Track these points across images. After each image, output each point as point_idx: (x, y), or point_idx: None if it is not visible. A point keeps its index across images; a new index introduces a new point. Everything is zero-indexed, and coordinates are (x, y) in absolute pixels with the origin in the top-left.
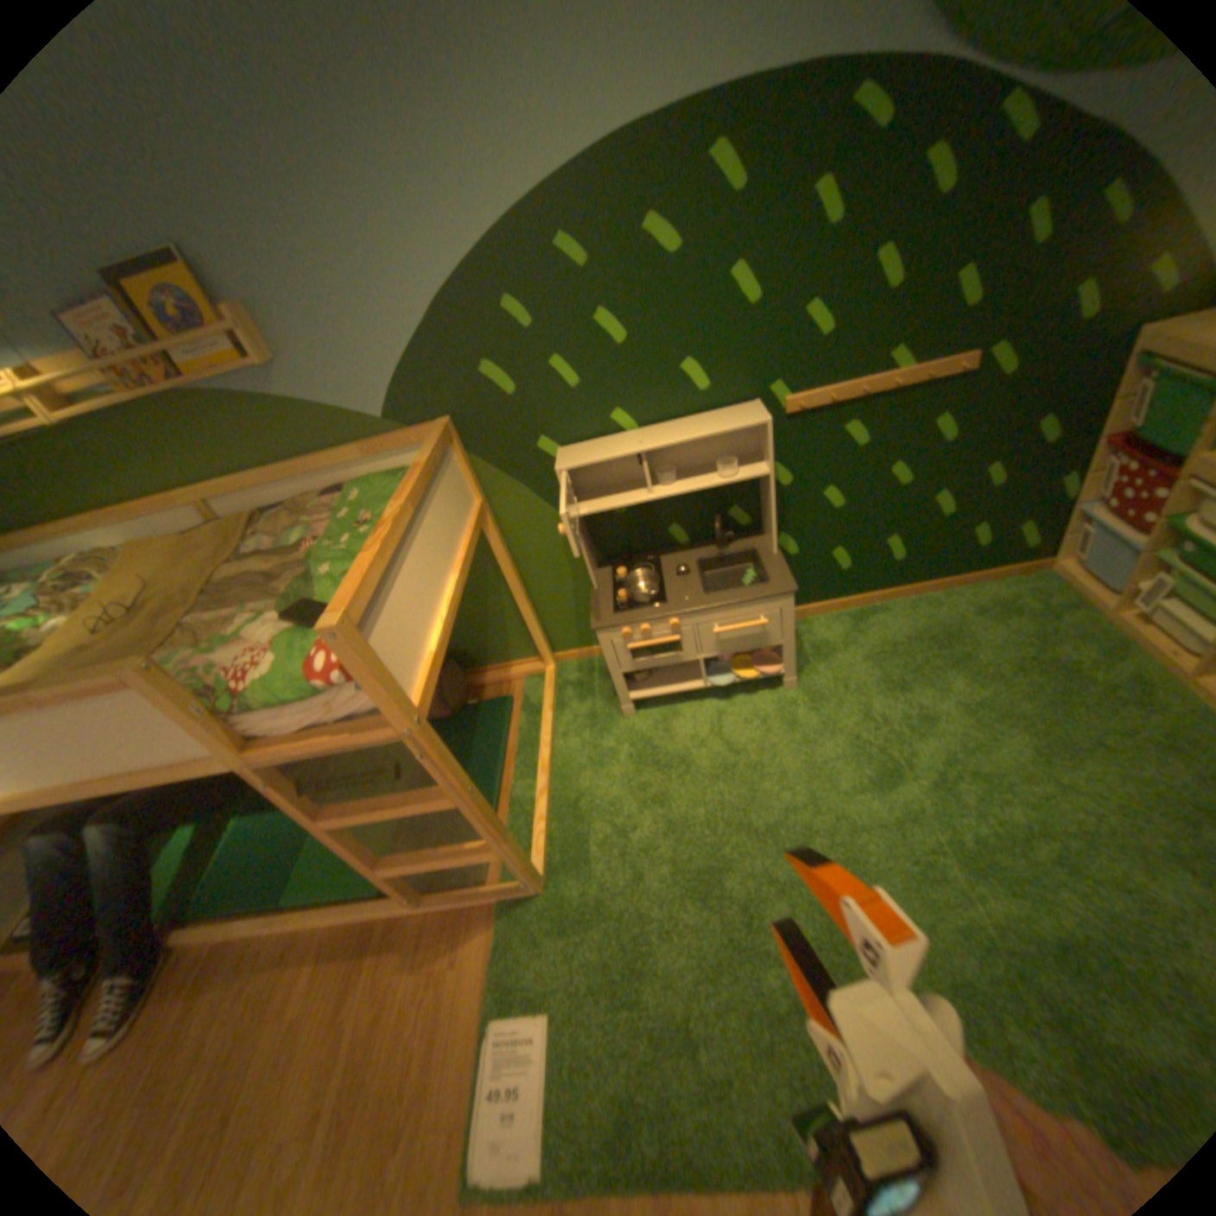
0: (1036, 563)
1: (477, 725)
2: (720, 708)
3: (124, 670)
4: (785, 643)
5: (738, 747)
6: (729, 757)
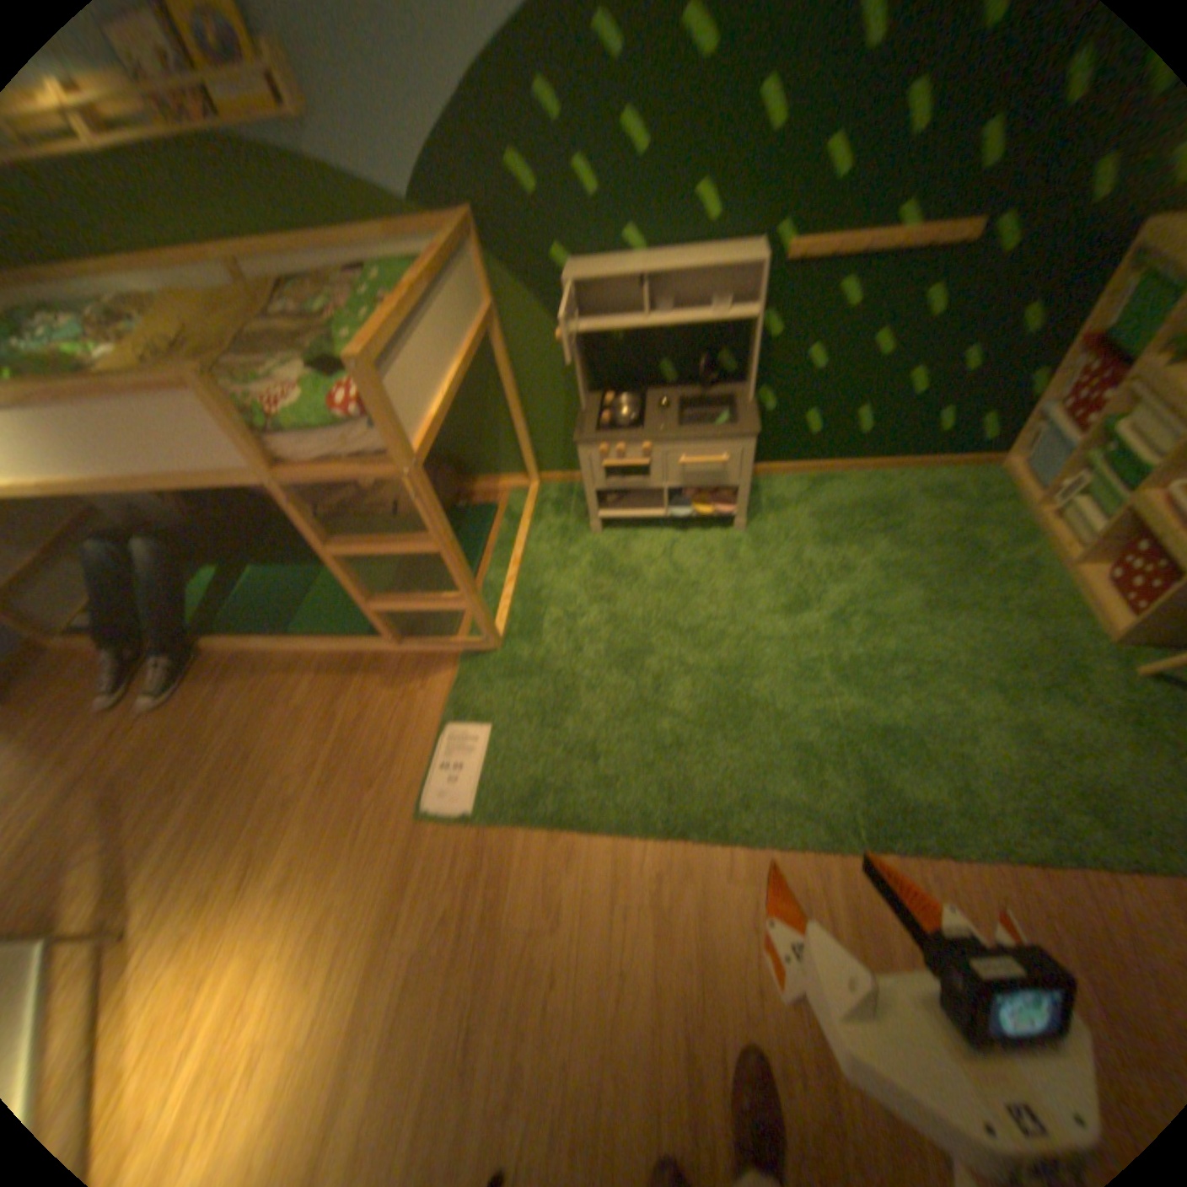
0: (989, 456)
1: (464, 521)
2: (675, 537)
3: (184, 368)
4: (741, 484)
5: (682, 568)
6: (673, 575)
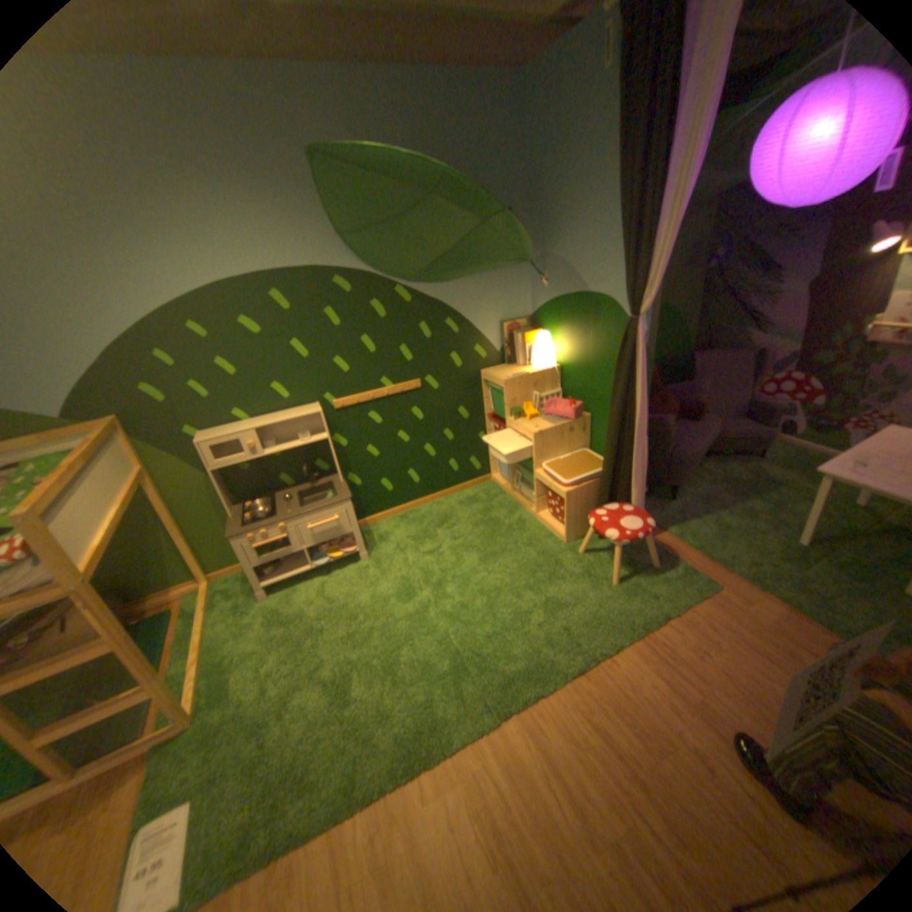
0: (482, 477)
1: (137, 638)
2: (323, 581)
3: None
4: (353, 530)
5: (333, 599)
6: (327, 606)
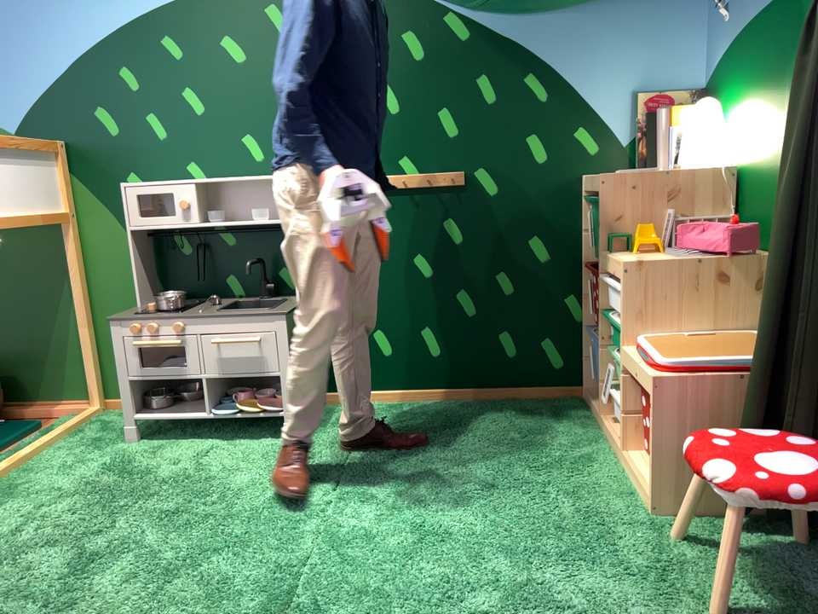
0: (565, 386)
1: None
2: (218, 445)
3: None
4: (281, 373)
5: (207, 468)
6: (192, 473)
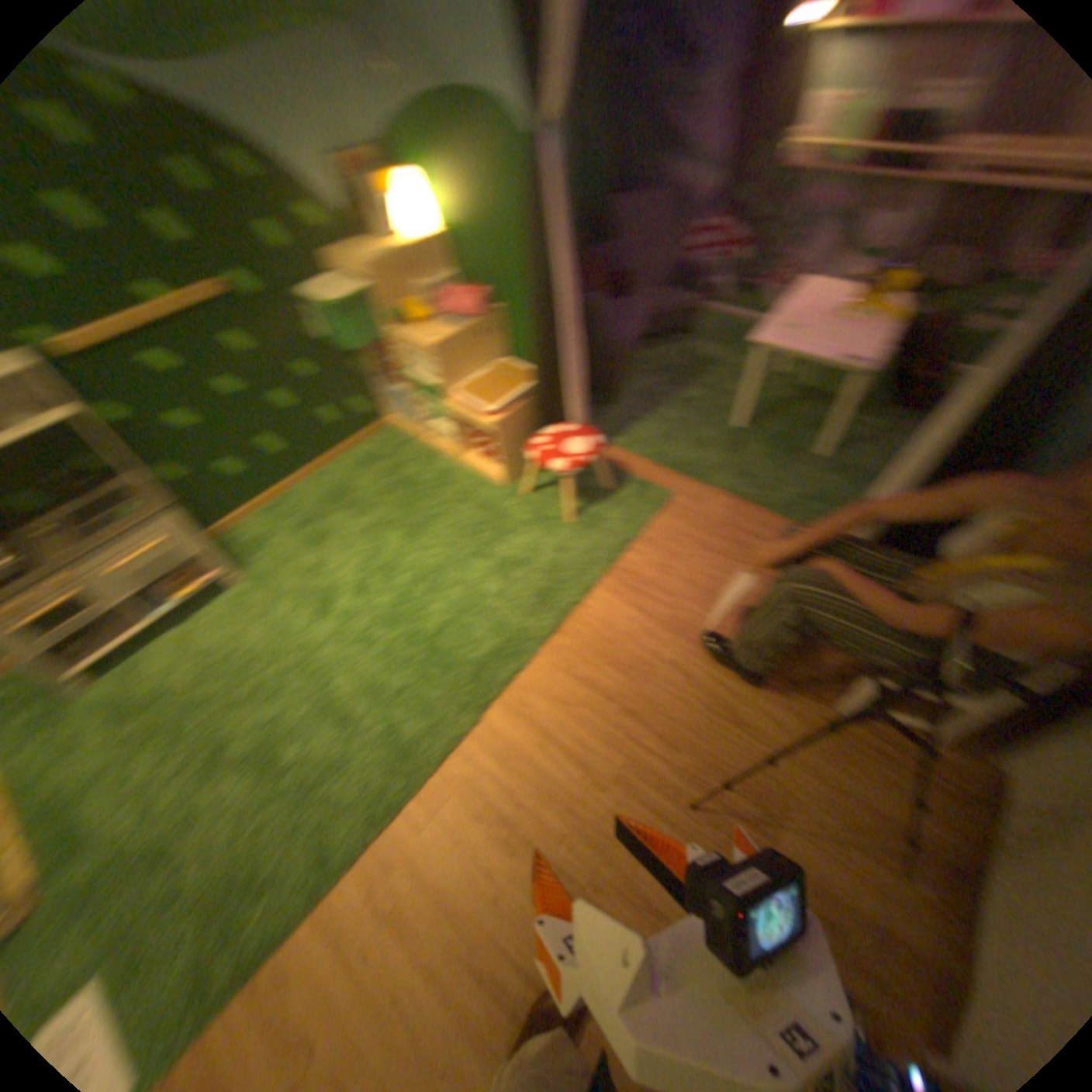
0: (371, 424)
1: None
2: (175, 636)
3: None
4: (191, 553)
5: (202, 655)
6: (197, 667)
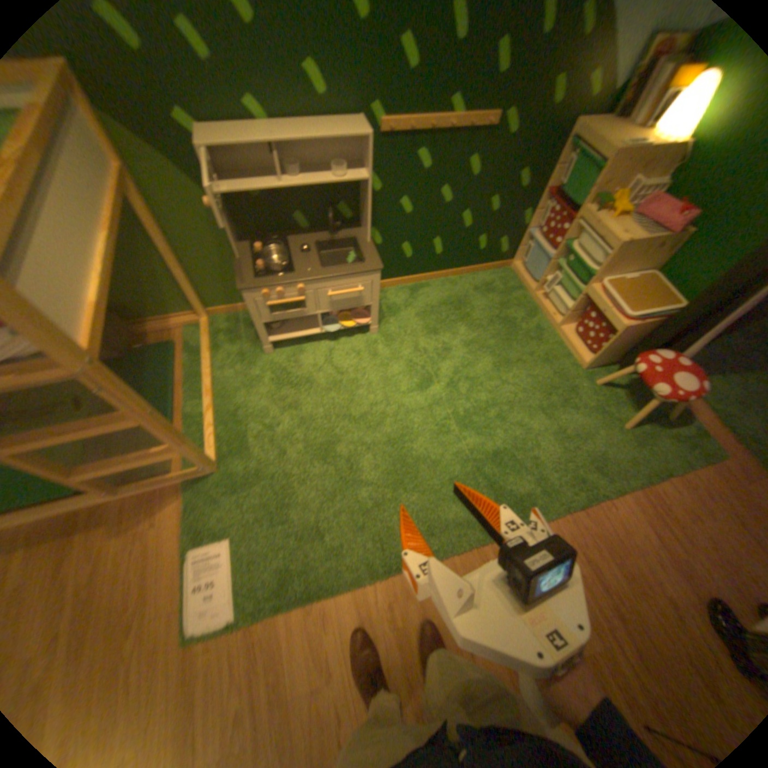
0: (503, 263)
1: (144, 364)
2: (330, 347)
3: None
4: (372, 304)
5: (342, 371)
6: (337, 377)
